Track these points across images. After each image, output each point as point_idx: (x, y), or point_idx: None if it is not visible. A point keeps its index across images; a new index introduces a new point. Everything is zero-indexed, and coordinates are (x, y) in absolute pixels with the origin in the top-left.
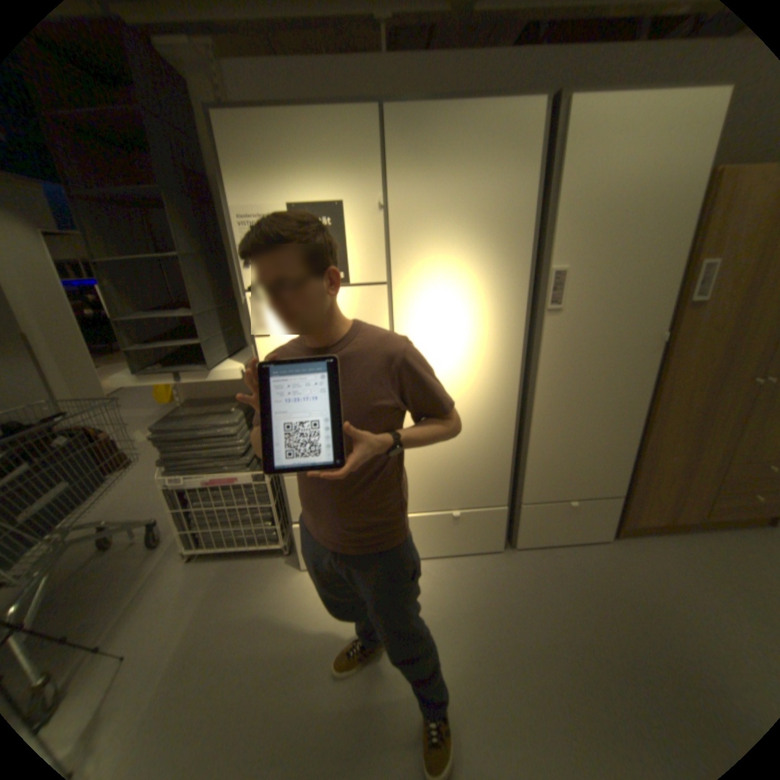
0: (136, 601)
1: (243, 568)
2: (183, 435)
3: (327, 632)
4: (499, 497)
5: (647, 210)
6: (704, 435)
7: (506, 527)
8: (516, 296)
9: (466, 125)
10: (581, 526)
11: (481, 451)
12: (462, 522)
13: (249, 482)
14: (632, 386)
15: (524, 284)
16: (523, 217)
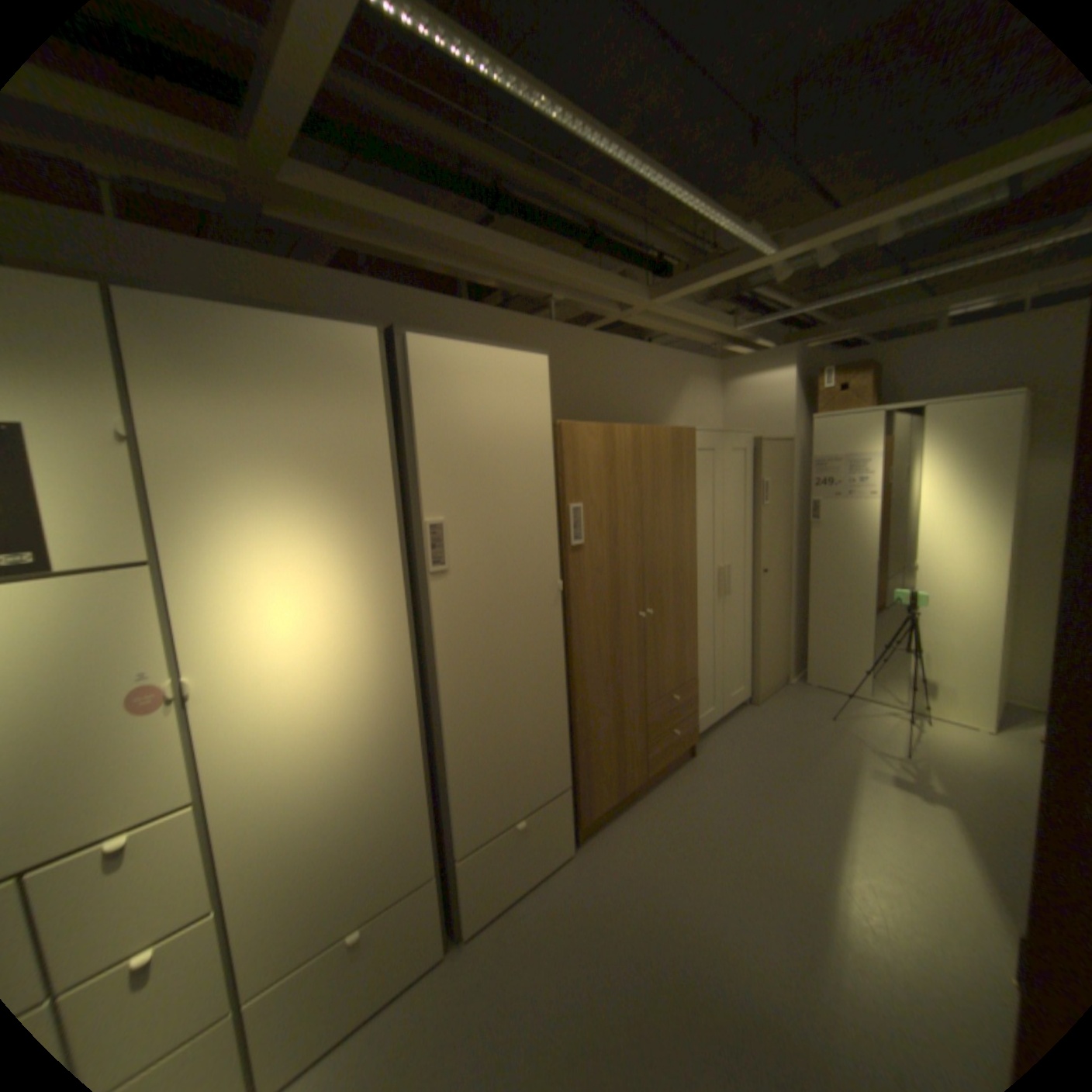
0: None
1: None
2: None
3: None
4: (419, 869)
5: (510, 458)
6: (619, 683)
7: (440, 913)
8: (387, 561)
9: (273, 342)
10: (536, 854)
11: (376, 804)
12: (366, 949)
13: None
14: (544, 648)
15: (394, 543)
16: (376, 461)
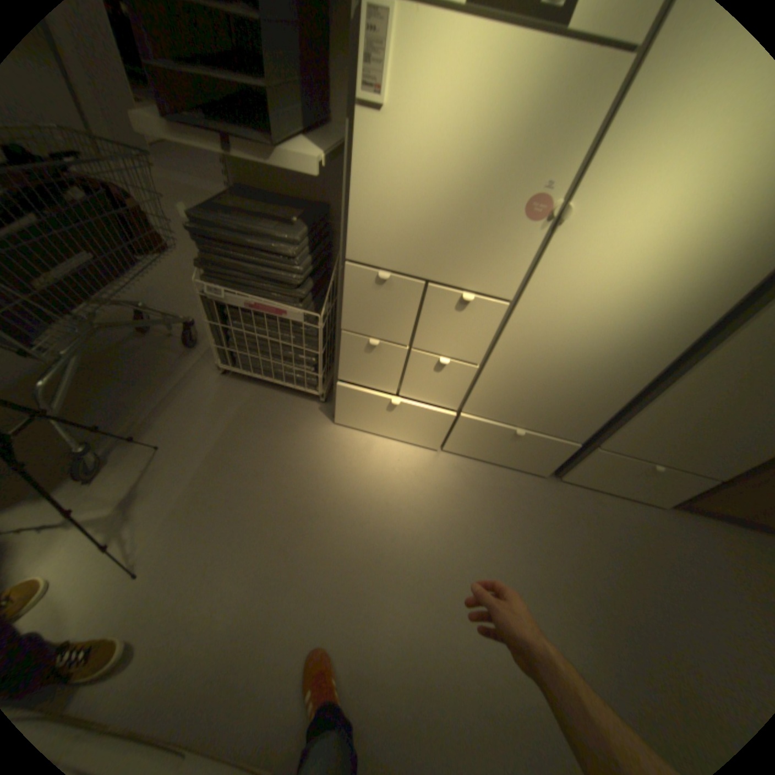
0: (173, 398)
1: (278, 401)
2: (230, 238)
3: (350, 493)
4: (580, 434)
5: None
6: None
7: (566, 460)
8: None
9: None
10: (649, 488)
11: (596, 383)
12: (522, 441)
13: (300, 321)
14: None
15: None
16: None
